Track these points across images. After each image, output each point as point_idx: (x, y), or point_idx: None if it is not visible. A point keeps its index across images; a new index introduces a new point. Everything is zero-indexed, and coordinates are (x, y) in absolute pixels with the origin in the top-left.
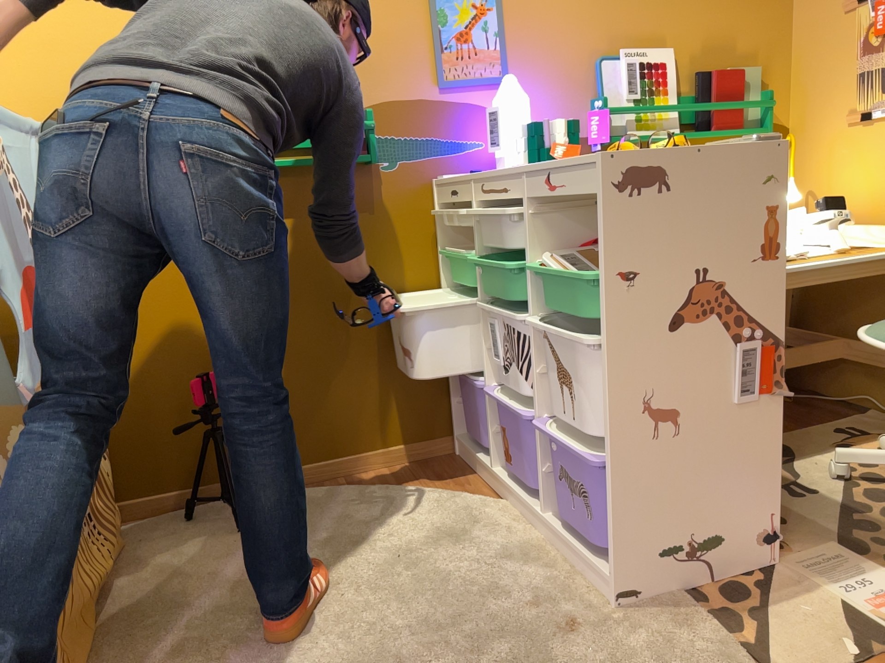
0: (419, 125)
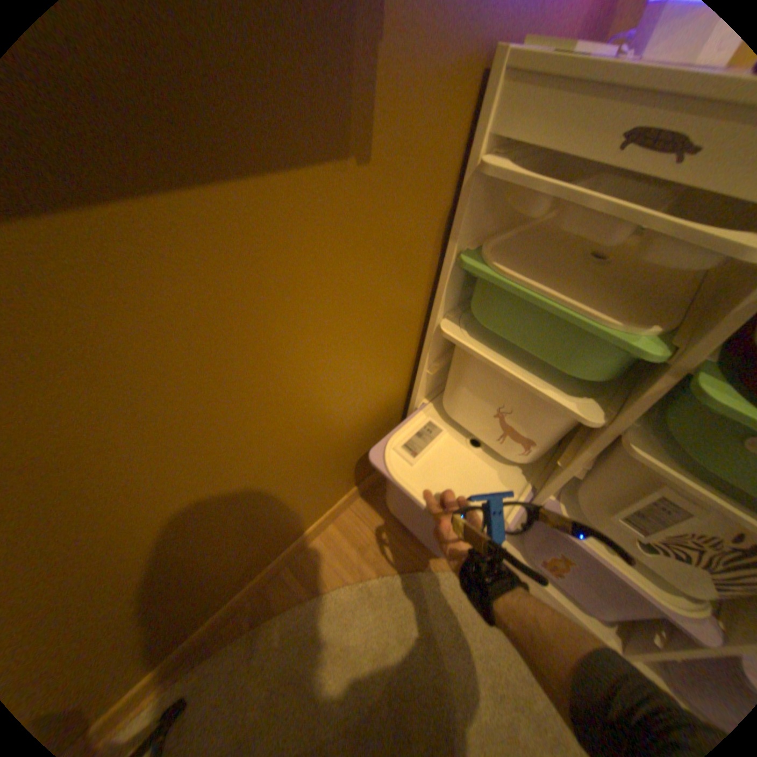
0: None
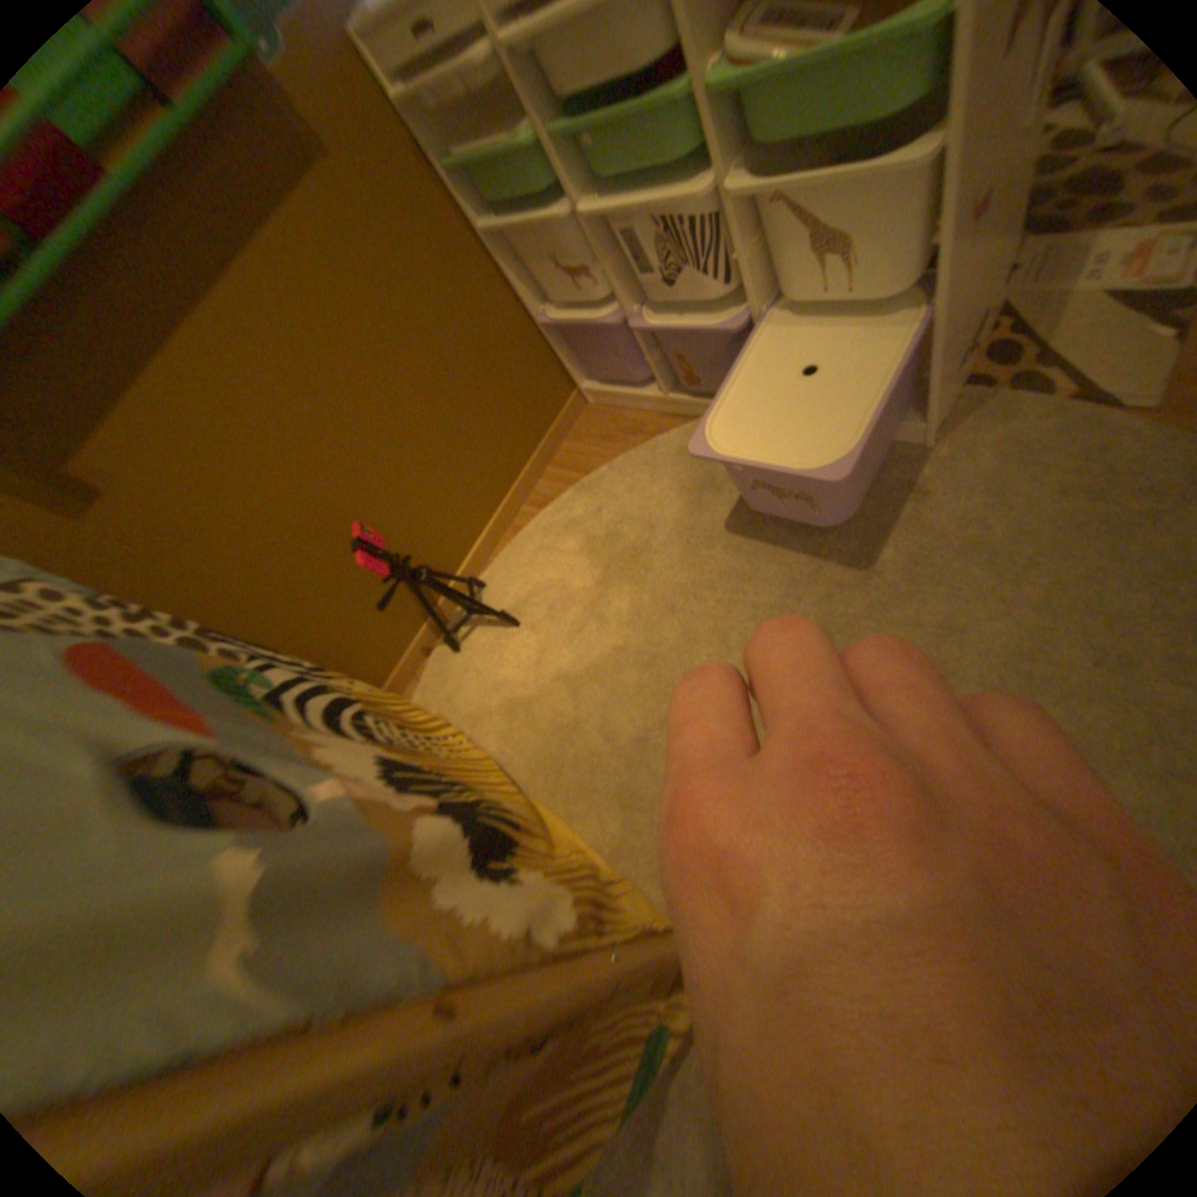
0: None
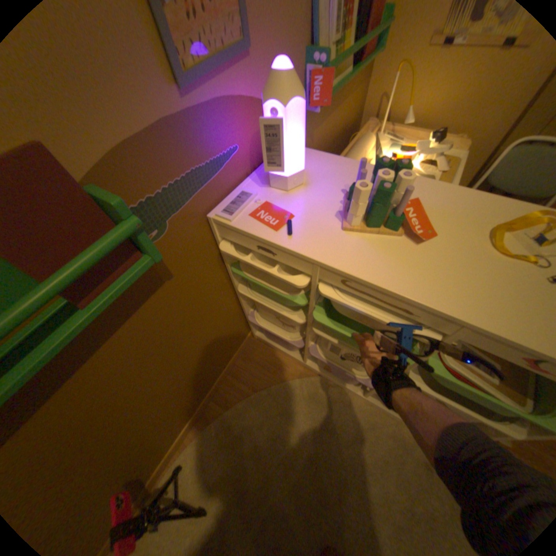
0: (173, 159)
